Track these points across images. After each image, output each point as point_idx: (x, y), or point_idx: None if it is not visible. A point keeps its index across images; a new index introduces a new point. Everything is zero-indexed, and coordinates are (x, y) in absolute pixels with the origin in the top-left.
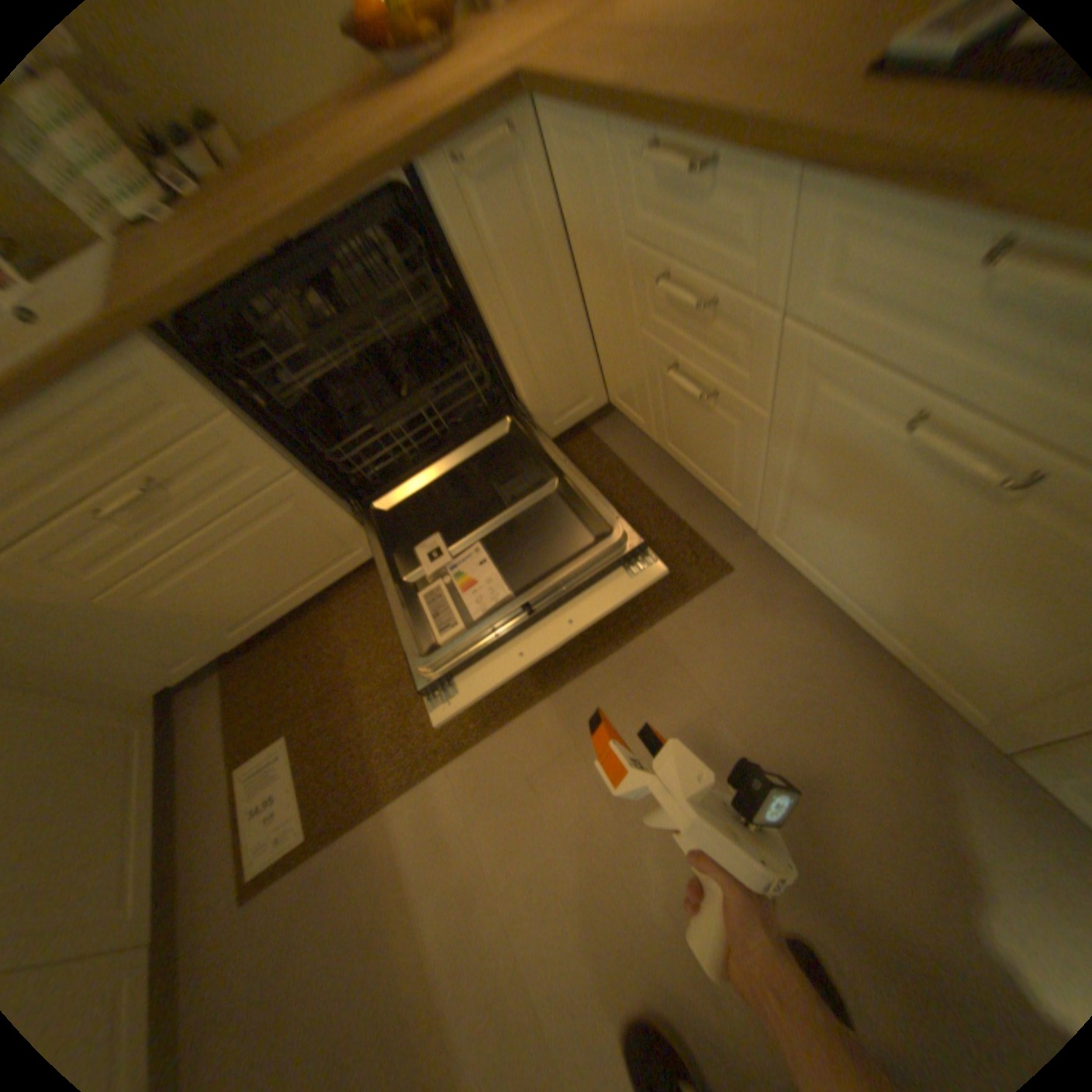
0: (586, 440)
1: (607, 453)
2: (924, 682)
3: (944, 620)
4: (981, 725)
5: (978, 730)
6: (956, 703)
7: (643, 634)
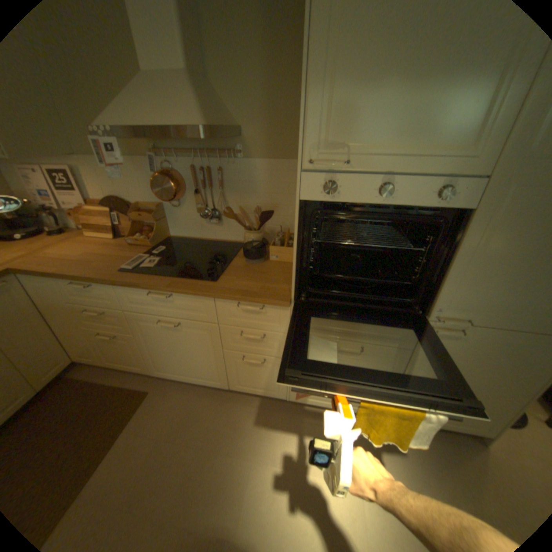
0: (64, 381)
1: (78, 381)
2: (208, 386)
3: (195, 363)
4: (220, 386)
5: (222, 388)
6: (214, 385)
7: (119, 436)
